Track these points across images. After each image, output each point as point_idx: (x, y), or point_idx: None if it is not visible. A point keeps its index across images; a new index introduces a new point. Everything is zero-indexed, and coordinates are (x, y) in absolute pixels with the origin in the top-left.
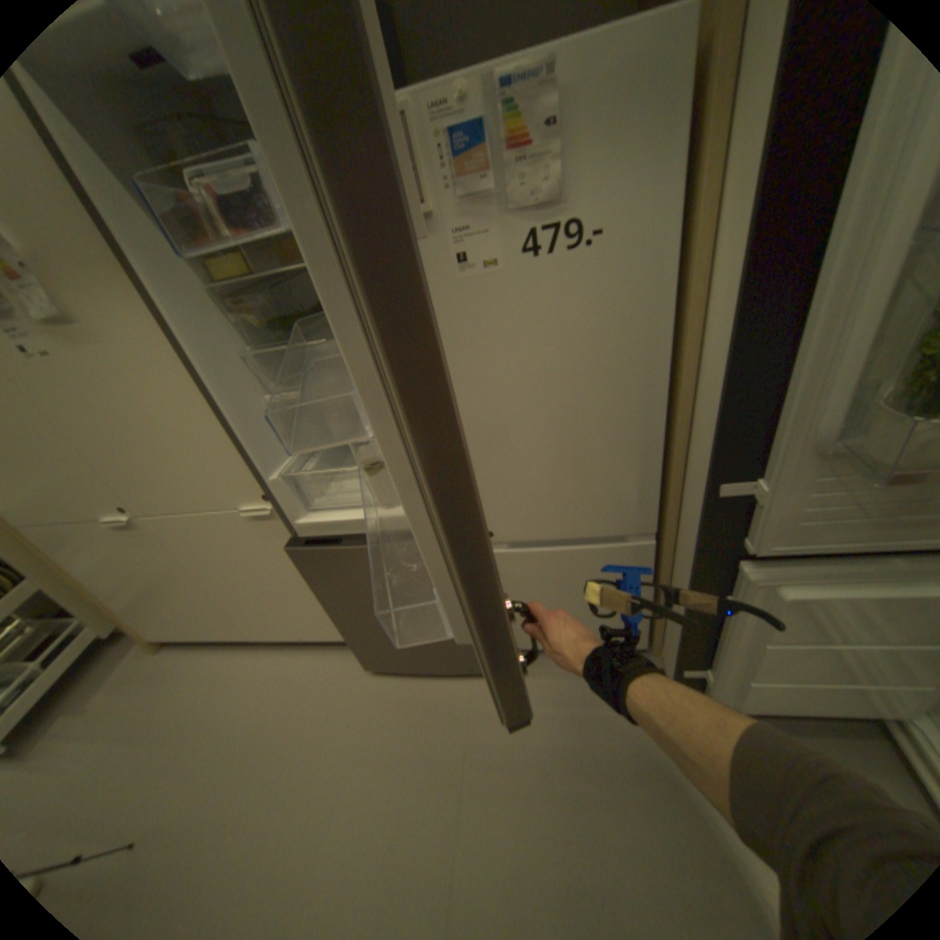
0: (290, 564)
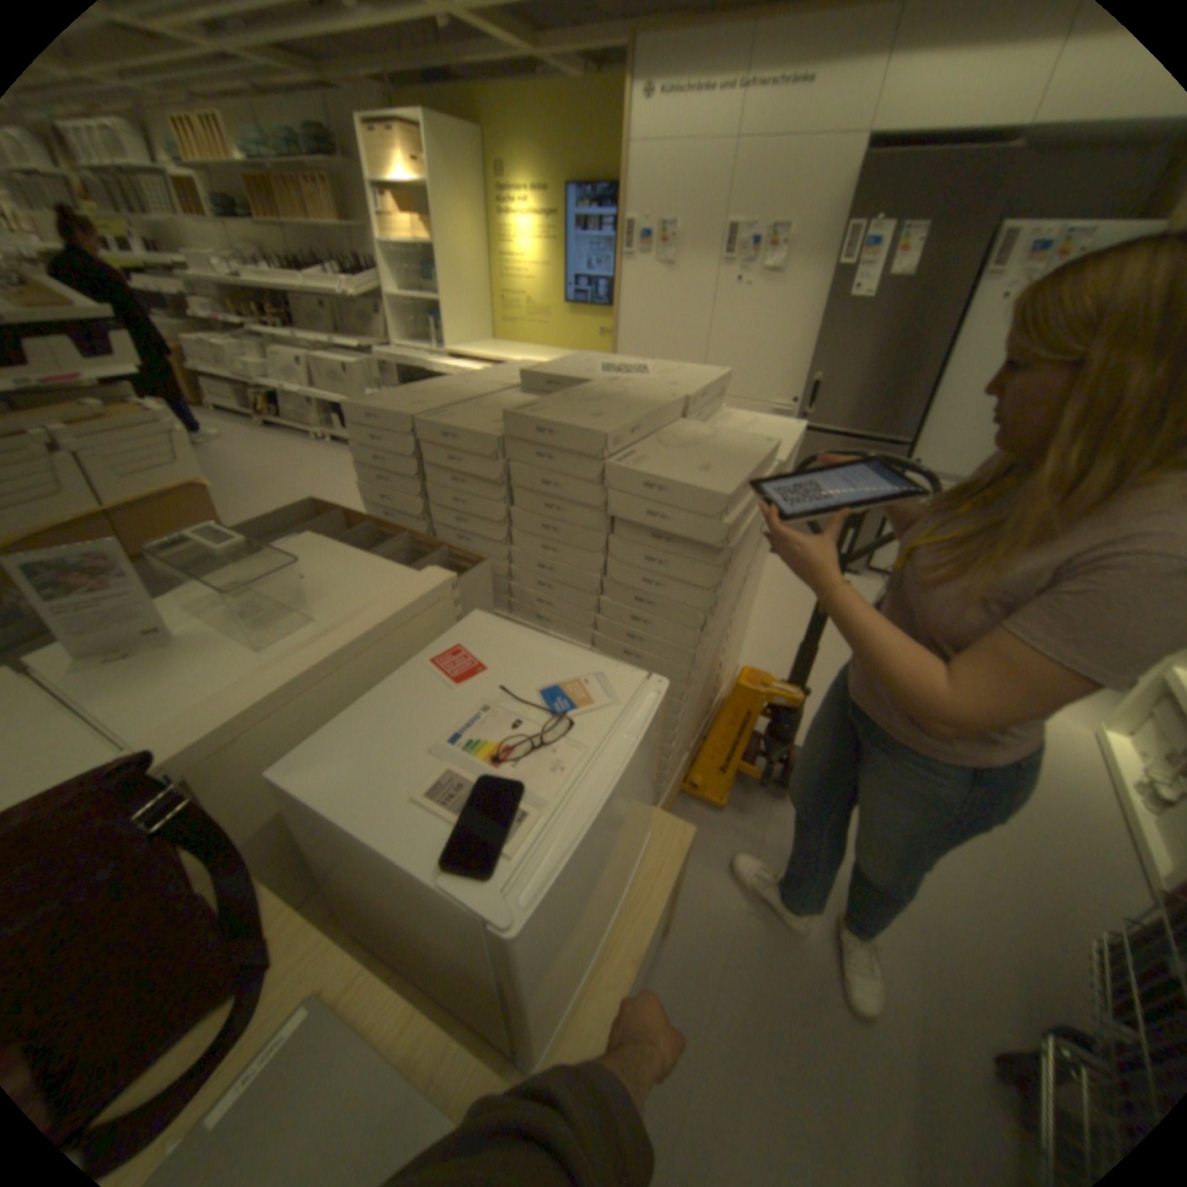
0: None
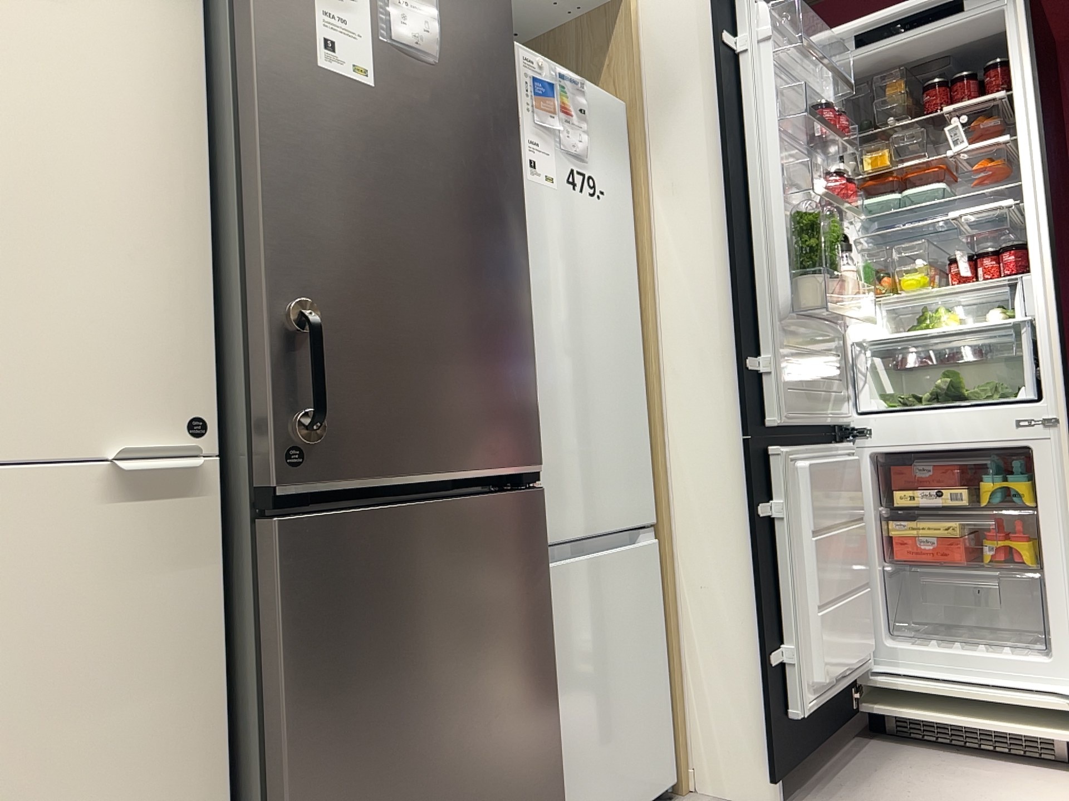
0: (145, 684)
